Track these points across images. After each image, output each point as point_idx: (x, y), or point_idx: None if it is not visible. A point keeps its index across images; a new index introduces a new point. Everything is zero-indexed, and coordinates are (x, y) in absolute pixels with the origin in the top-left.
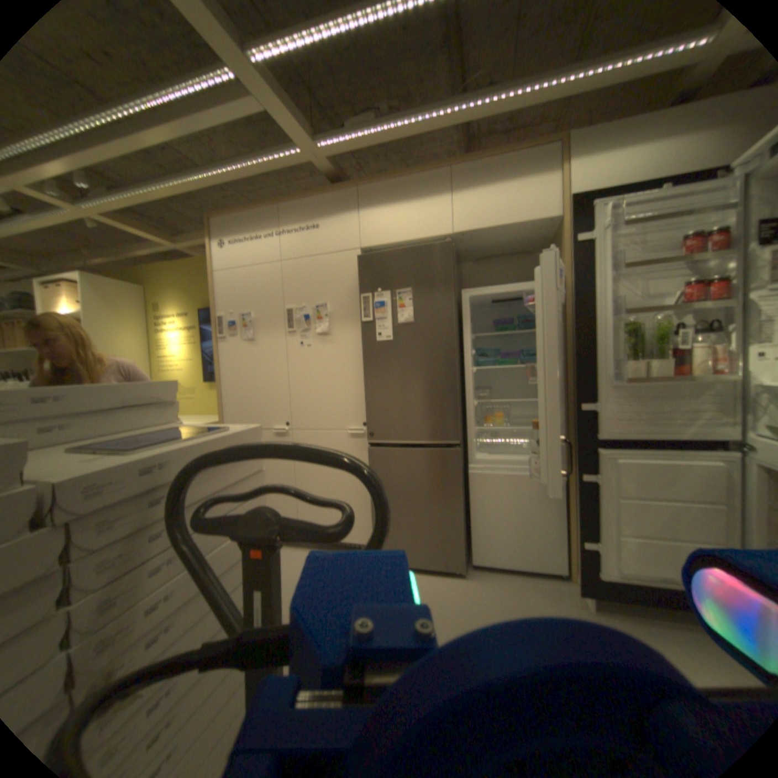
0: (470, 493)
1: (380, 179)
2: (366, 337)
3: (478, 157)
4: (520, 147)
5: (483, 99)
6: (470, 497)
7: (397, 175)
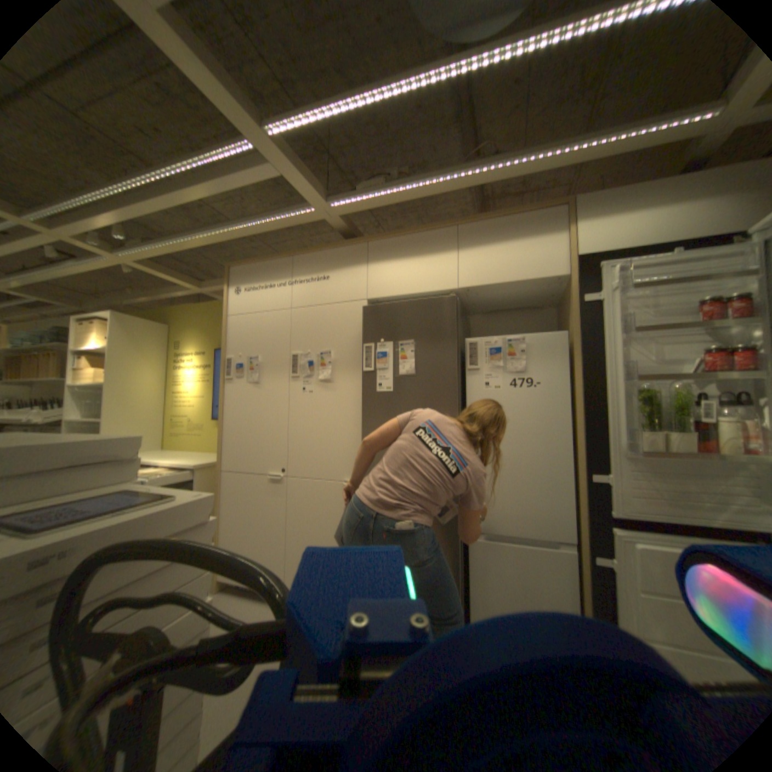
0: (470, 563)
1: (389, 236)
2: (365, 387)
3: (485, 217)
4: (526, 209)
5: (488, 165)
6: (470, 568)
7: (405, 232)
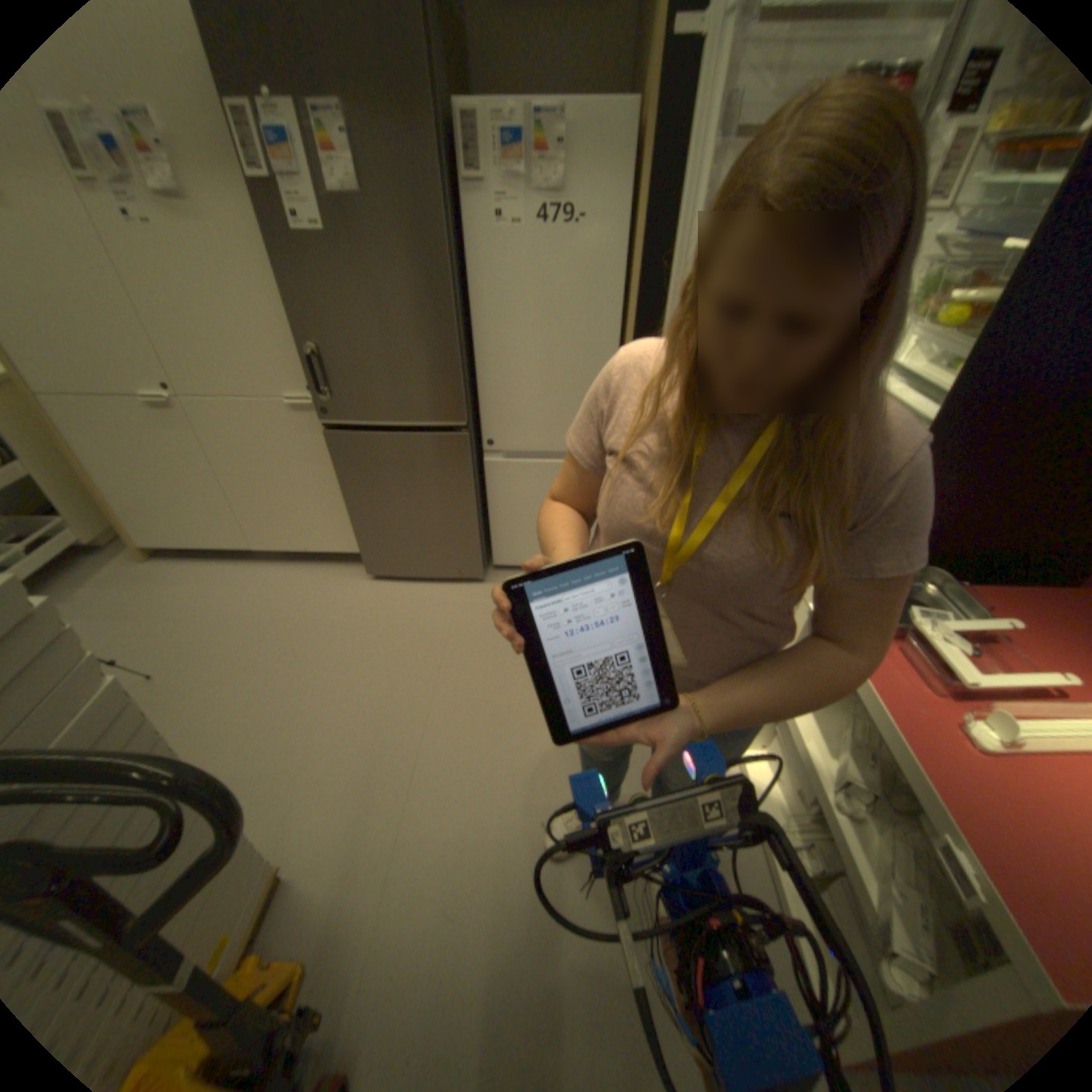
0: (488, 487)
1: None
2: (266, 218)
3: None
4: None
5: None
6: (488, 490)
7: None
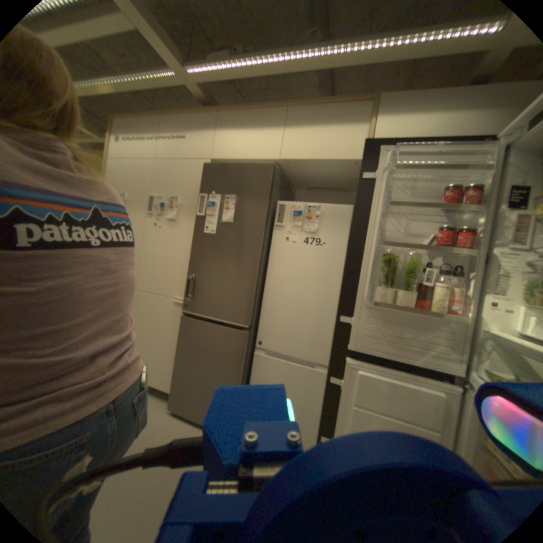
0: (252, 369)
1: (234, 107)
2: (196, 227)
3: (309, 102)
4: (341, 99)
5: (313, 52)
6: (252, 373)
7: (247, 106)
